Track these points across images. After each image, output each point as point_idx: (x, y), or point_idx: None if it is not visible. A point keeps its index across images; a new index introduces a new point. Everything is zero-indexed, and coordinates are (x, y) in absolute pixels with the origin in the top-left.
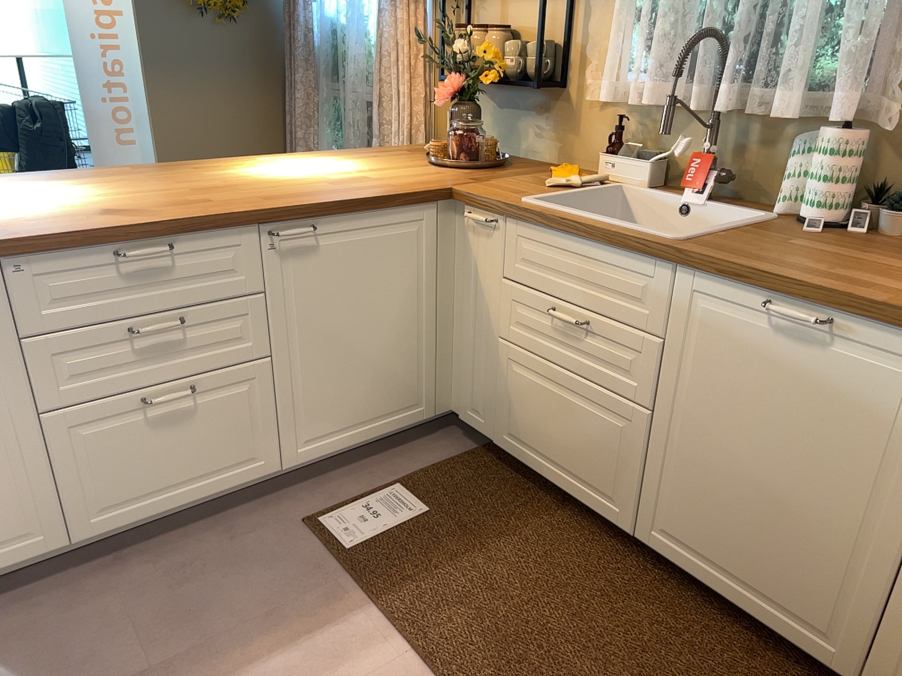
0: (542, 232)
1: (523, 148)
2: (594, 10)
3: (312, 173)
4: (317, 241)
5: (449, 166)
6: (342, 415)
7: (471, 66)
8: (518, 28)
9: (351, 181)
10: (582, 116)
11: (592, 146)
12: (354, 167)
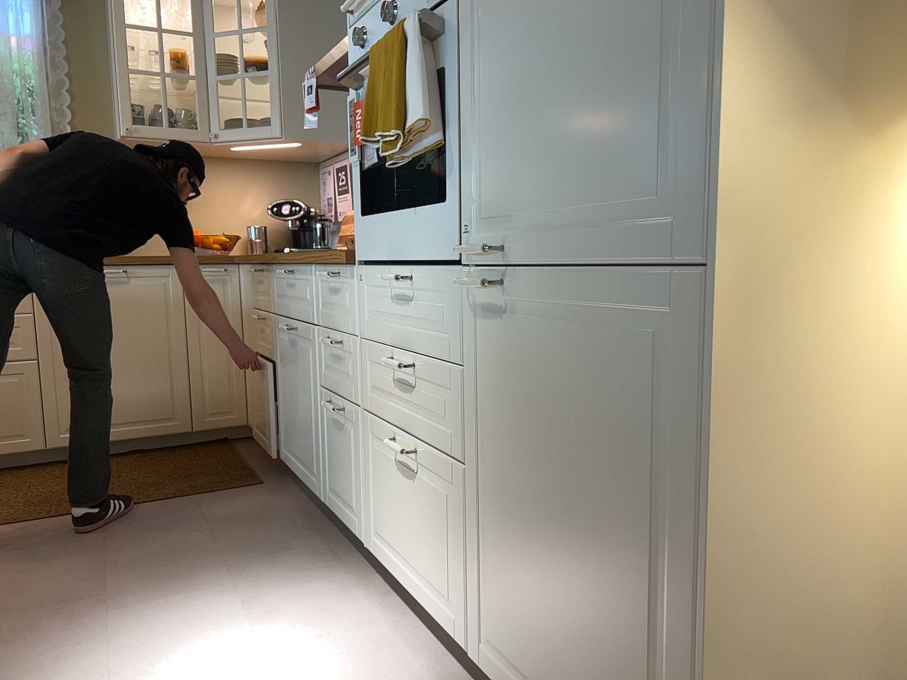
0: None
1: None
2: None
3: None
4: None
5: None
6: None
7: None
8: None
9: None
10: None
11: None
12: None
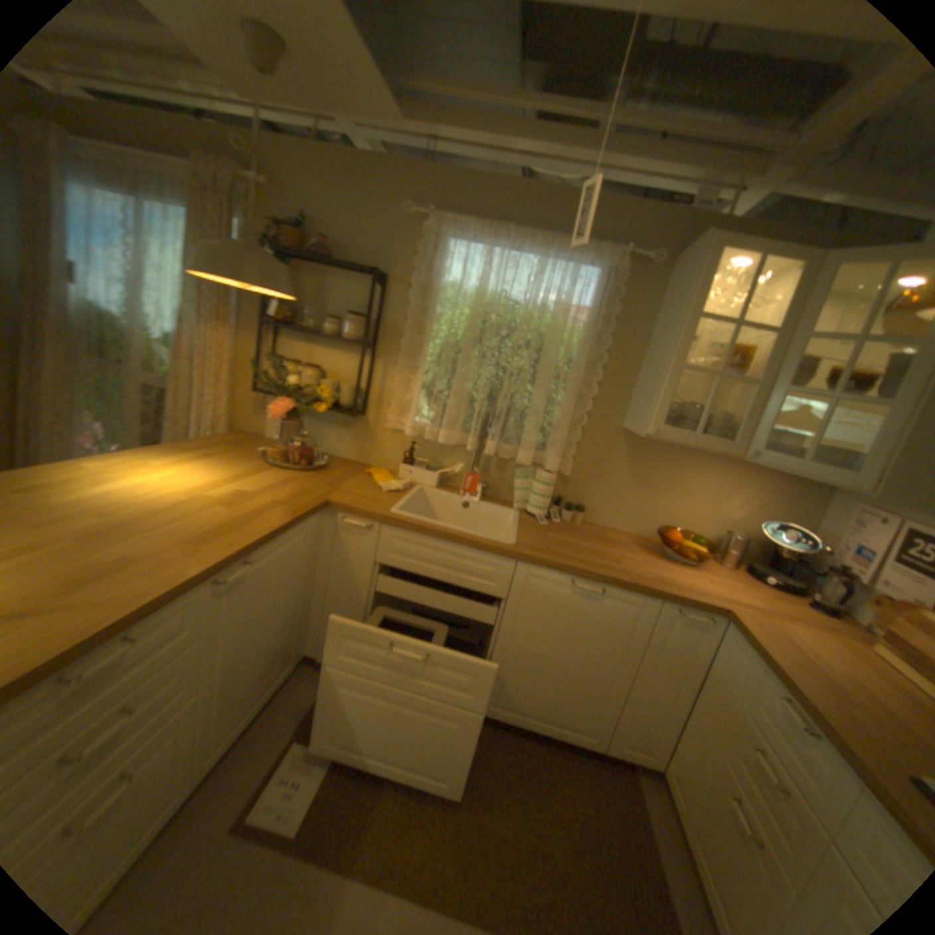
0: (415, 536)
1: (325, 446)
2: (396, 375)
3: (181, 490)
4: (244, 574)
5: (291, 470)
6: (241, 710)
7: (299, 393)
8: (324, 367)
9: (237, 500)
10: (378, 434)
11: (386, 454)
12: (209, 475)
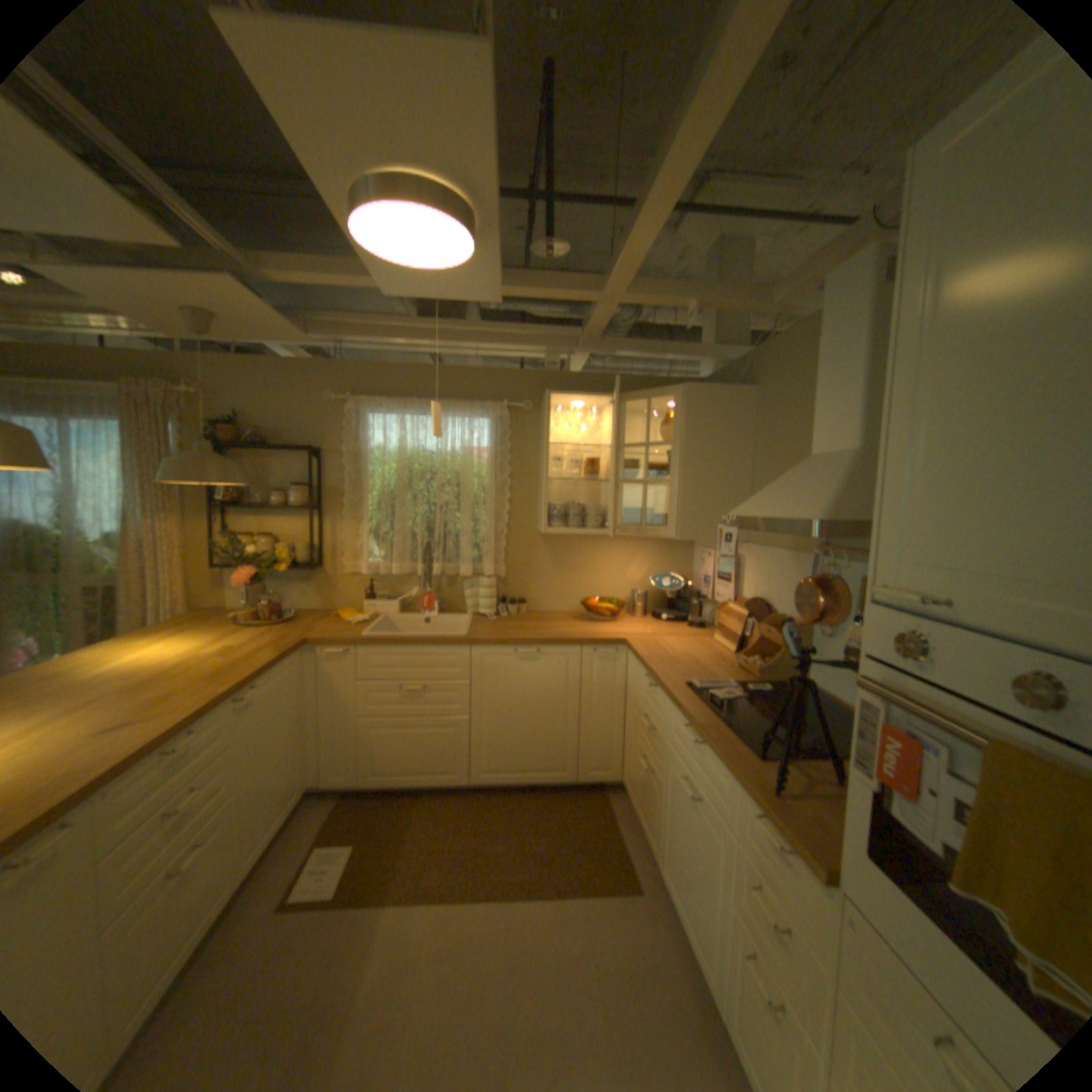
0: (387, 648)
1: (290, 603)
2: (346, 527)
3: (178, 654)
4: (254, 697)
5: (266, 625)
6: (265, 822)
7: (261, 559)
8: (278, 533)
9: (230, 651)
10: (339, 580)
11: (350, 596)
12: (196, 642)
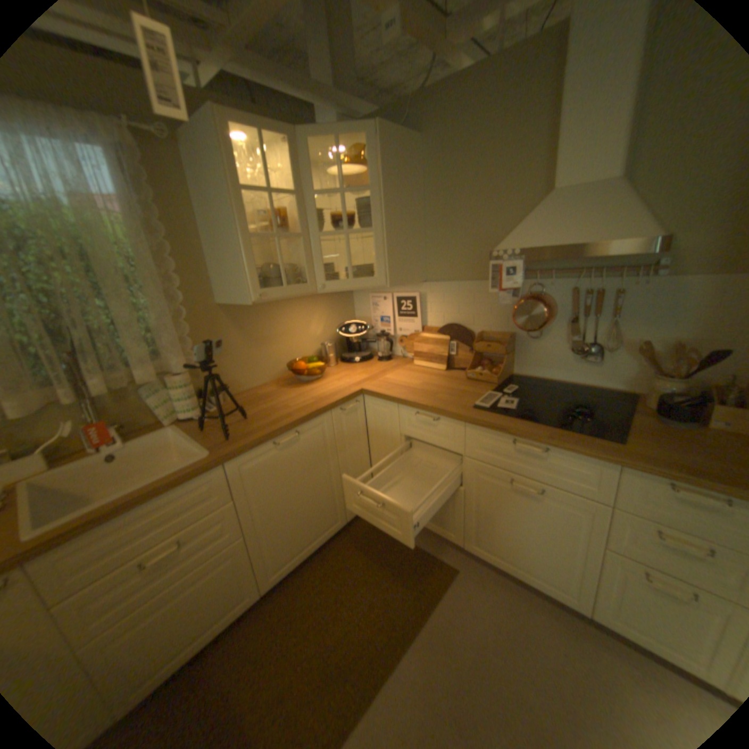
0: (94, 534)
1: None
2: None
3: None
4: None
5: None
6: None
7: None
8: None
9: None
10: None
11: None
12: None
